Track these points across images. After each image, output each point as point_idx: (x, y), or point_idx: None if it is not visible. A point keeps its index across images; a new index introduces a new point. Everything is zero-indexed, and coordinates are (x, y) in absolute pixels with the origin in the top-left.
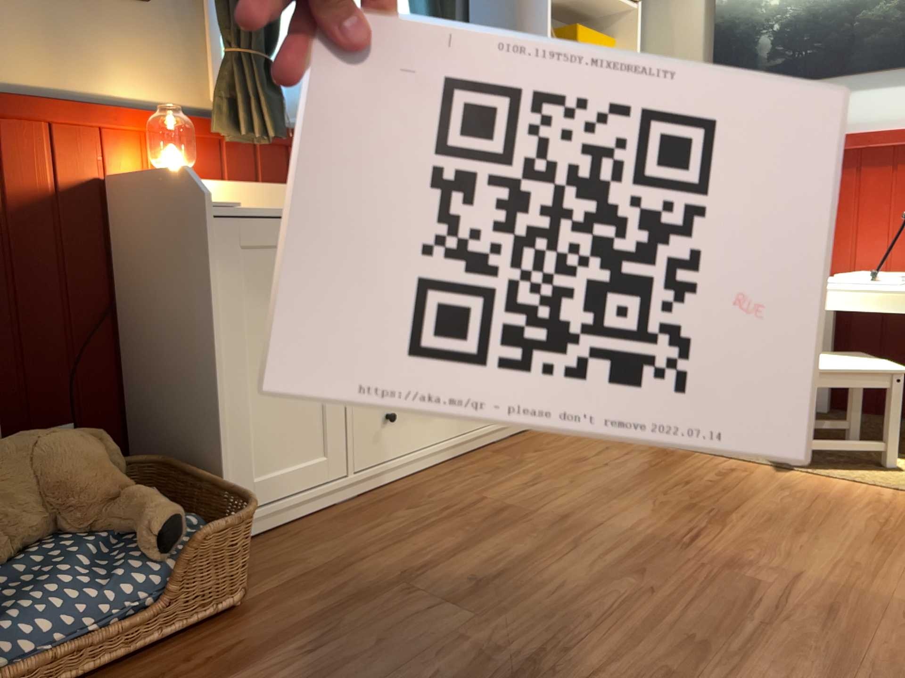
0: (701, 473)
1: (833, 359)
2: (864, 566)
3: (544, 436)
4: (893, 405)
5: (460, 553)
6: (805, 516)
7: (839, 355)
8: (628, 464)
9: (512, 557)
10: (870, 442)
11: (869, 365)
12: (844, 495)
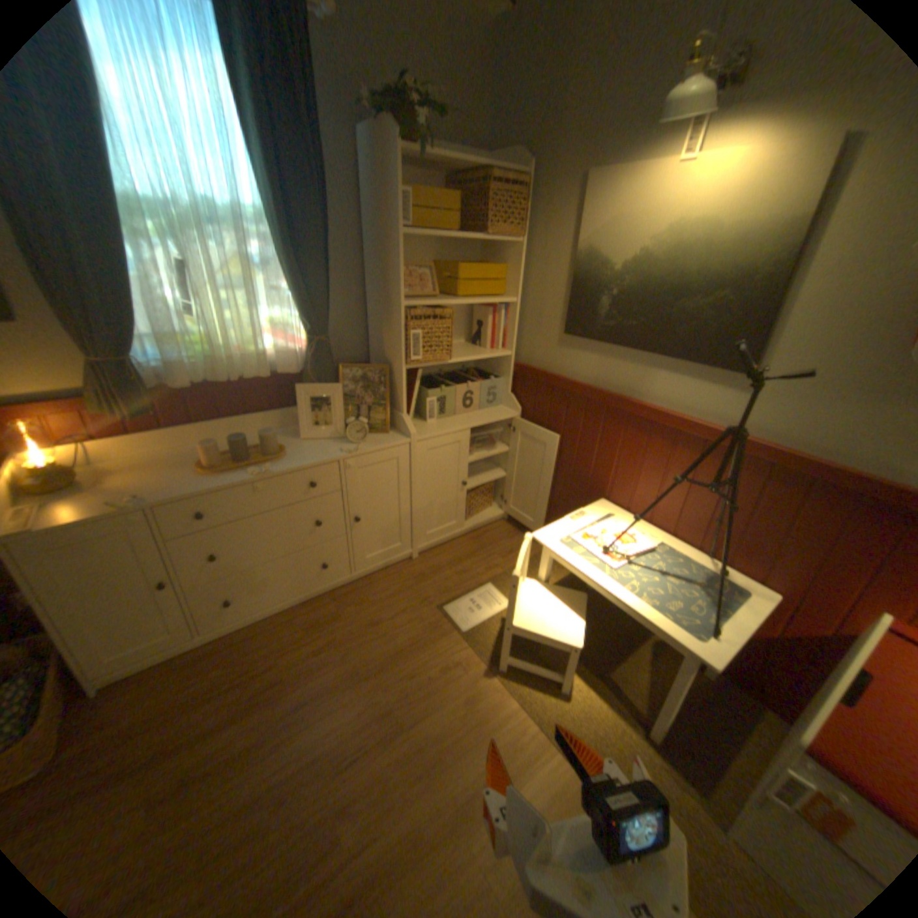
0: (433, 664)
1: (551, 608)
2: (424, 842)
3: (380, 582)
4: (570, 664)
5: (206, 737)
6: (448, 751)
7: (566, 597)
8: (398, 638)
9: (228, 753)
10: (554, 675)
11: (563, 631)
12: (499, 727)
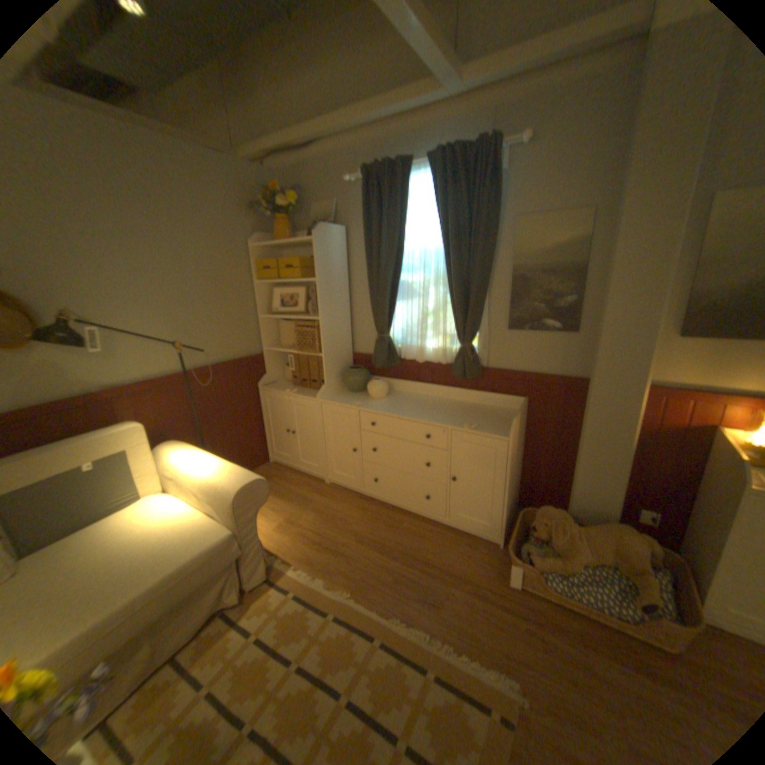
0: None
1: None
2: None
3: None
4: None
5: None
6: None
7: None
8: None
9: None
10: None
11: None
12: None
